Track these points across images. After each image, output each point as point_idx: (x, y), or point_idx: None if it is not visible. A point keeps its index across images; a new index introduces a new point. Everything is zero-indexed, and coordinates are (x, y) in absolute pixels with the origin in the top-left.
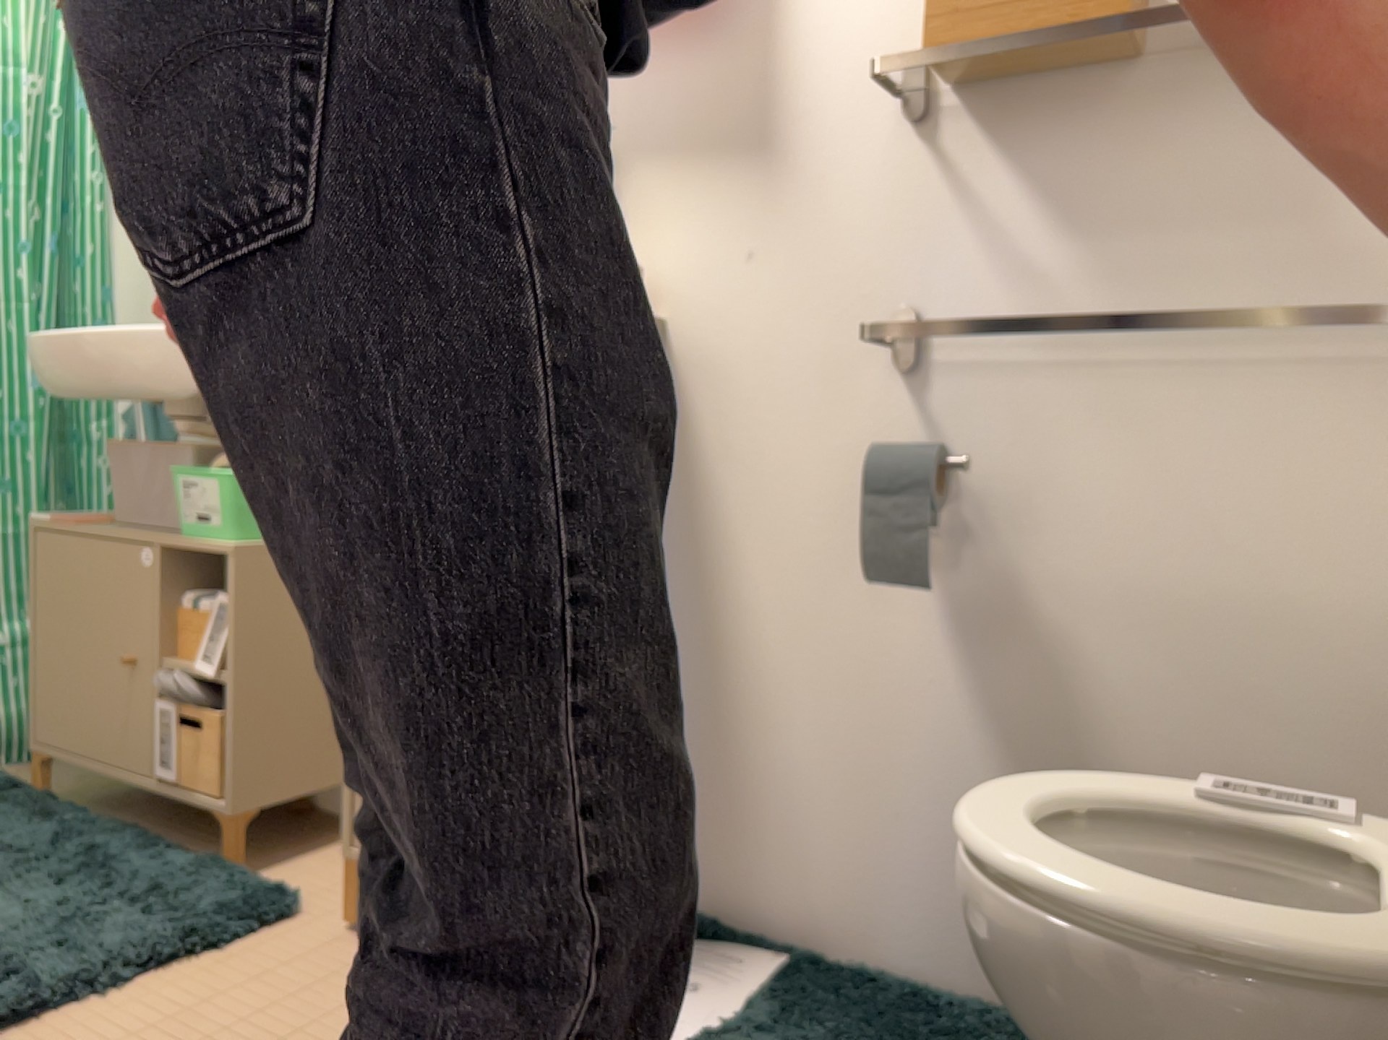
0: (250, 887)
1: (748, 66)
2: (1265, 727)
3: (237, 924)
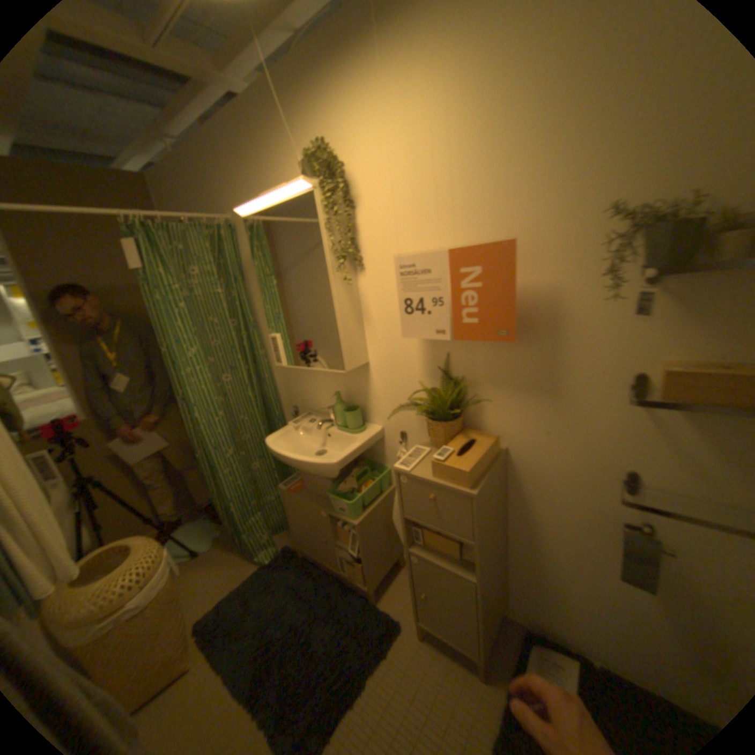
0: (384, 622)
1: (544, 358)
2: None
3: (387, 646)
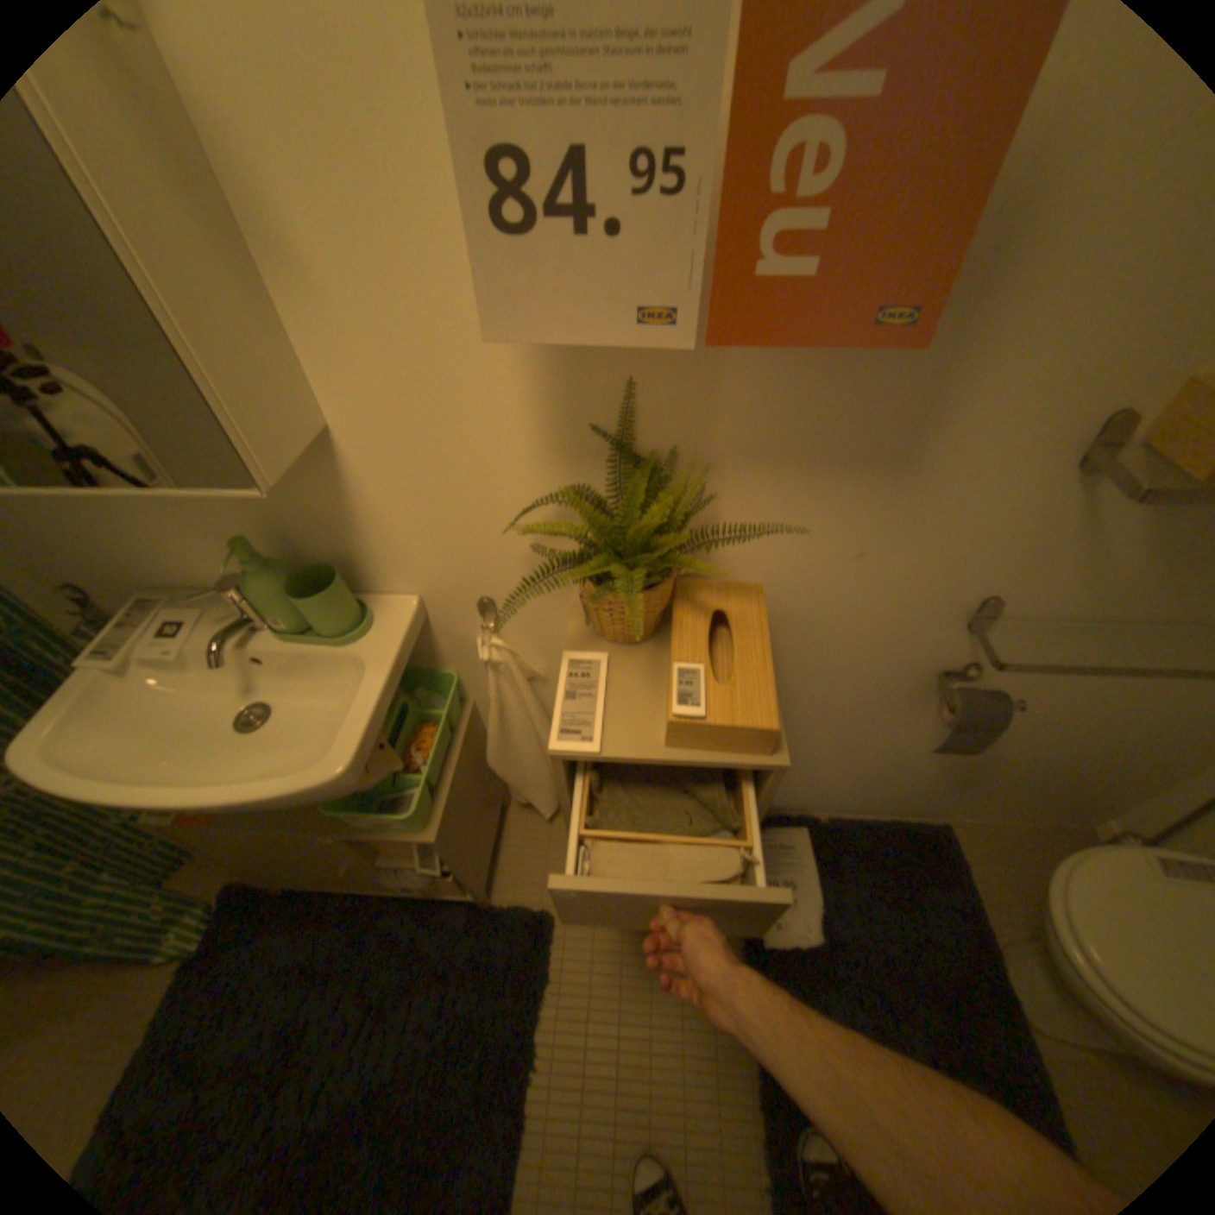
0: (522, 928)
1: (918, 381)
2: (1093, 749)
3: (545, 965)
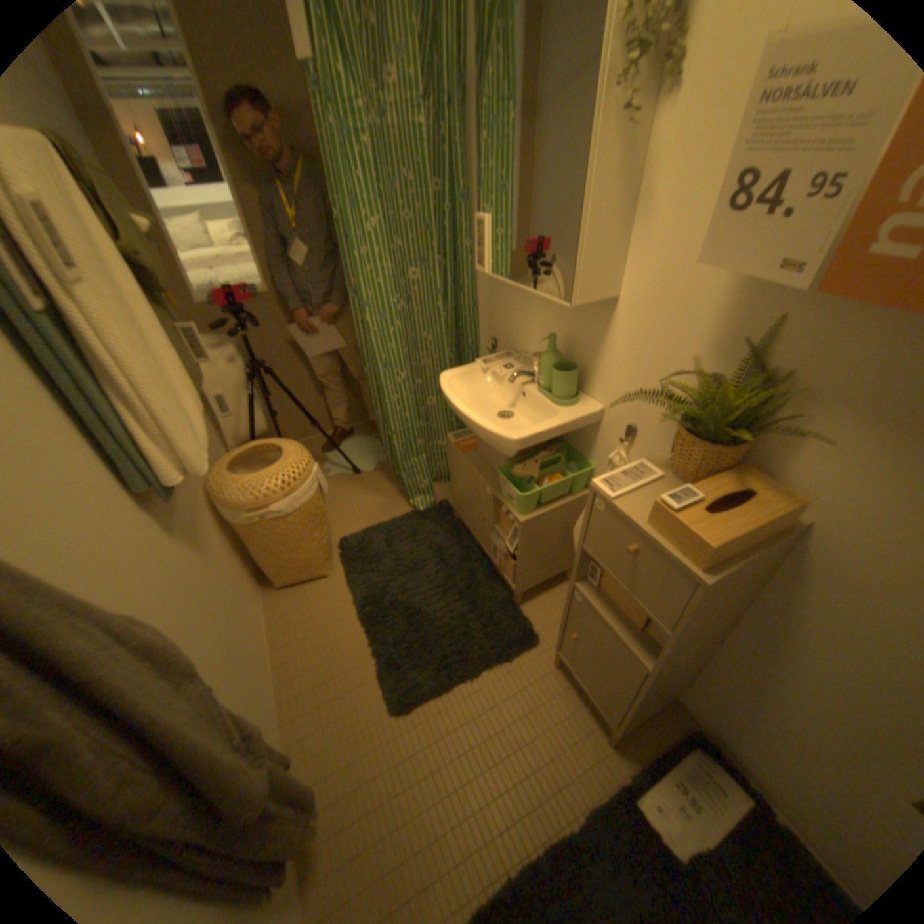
0: (524, 629)
1: None
2: None
3: (518, 654)
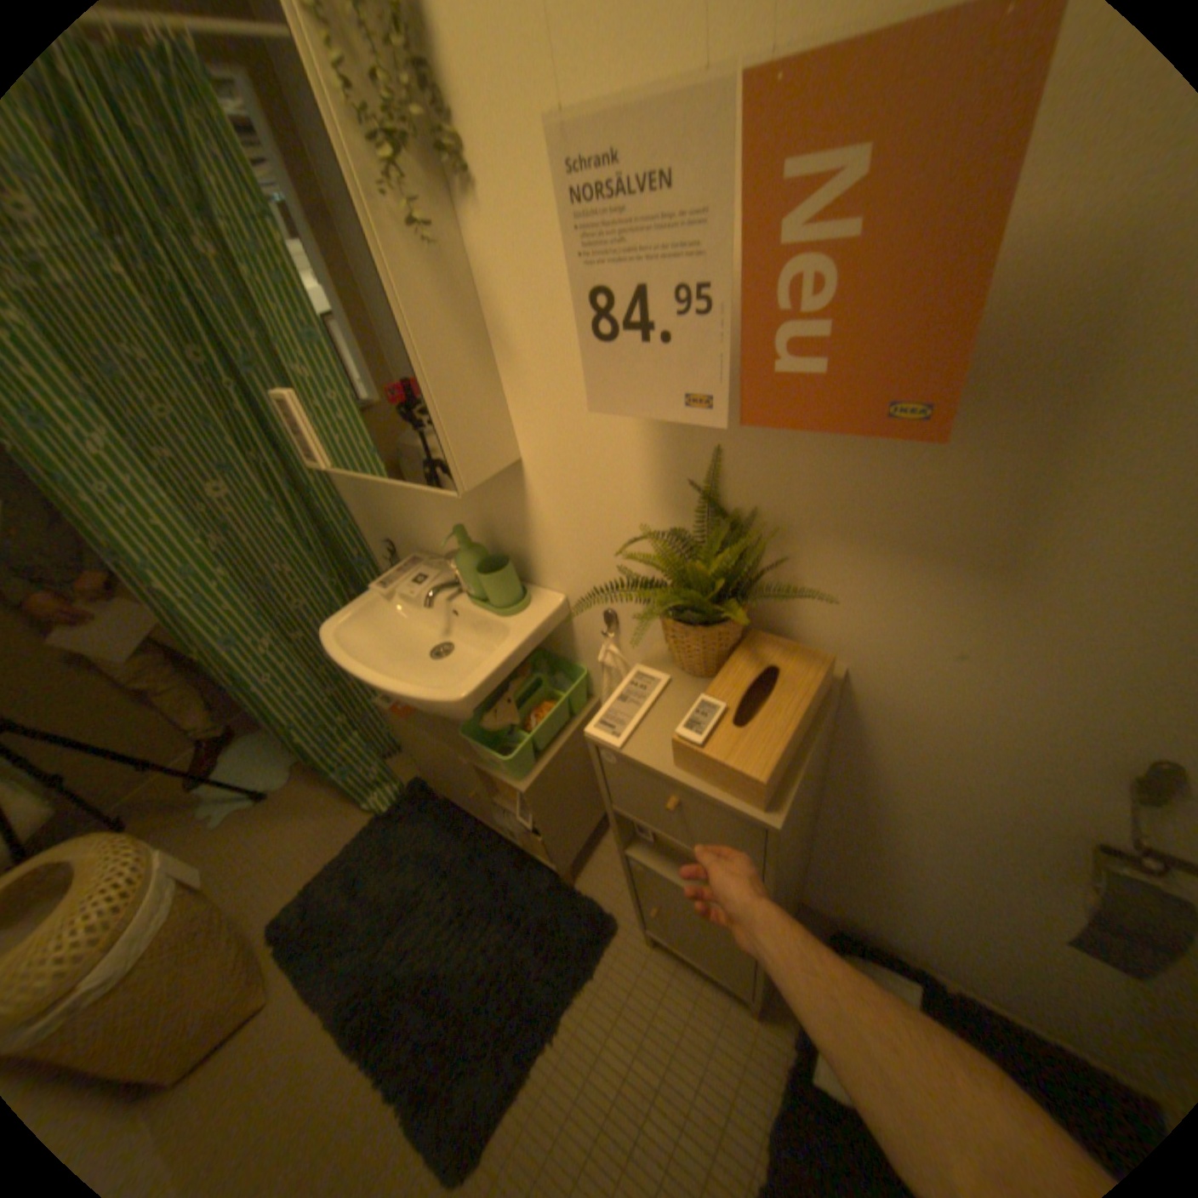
0: (589, 919)
1: (1007, 475)
2: None
3: (595, 962)
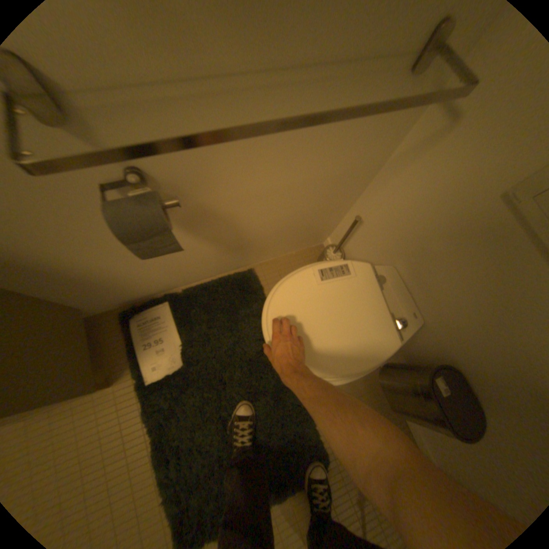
0: None
1: None
2: (293, 208)
3: None
